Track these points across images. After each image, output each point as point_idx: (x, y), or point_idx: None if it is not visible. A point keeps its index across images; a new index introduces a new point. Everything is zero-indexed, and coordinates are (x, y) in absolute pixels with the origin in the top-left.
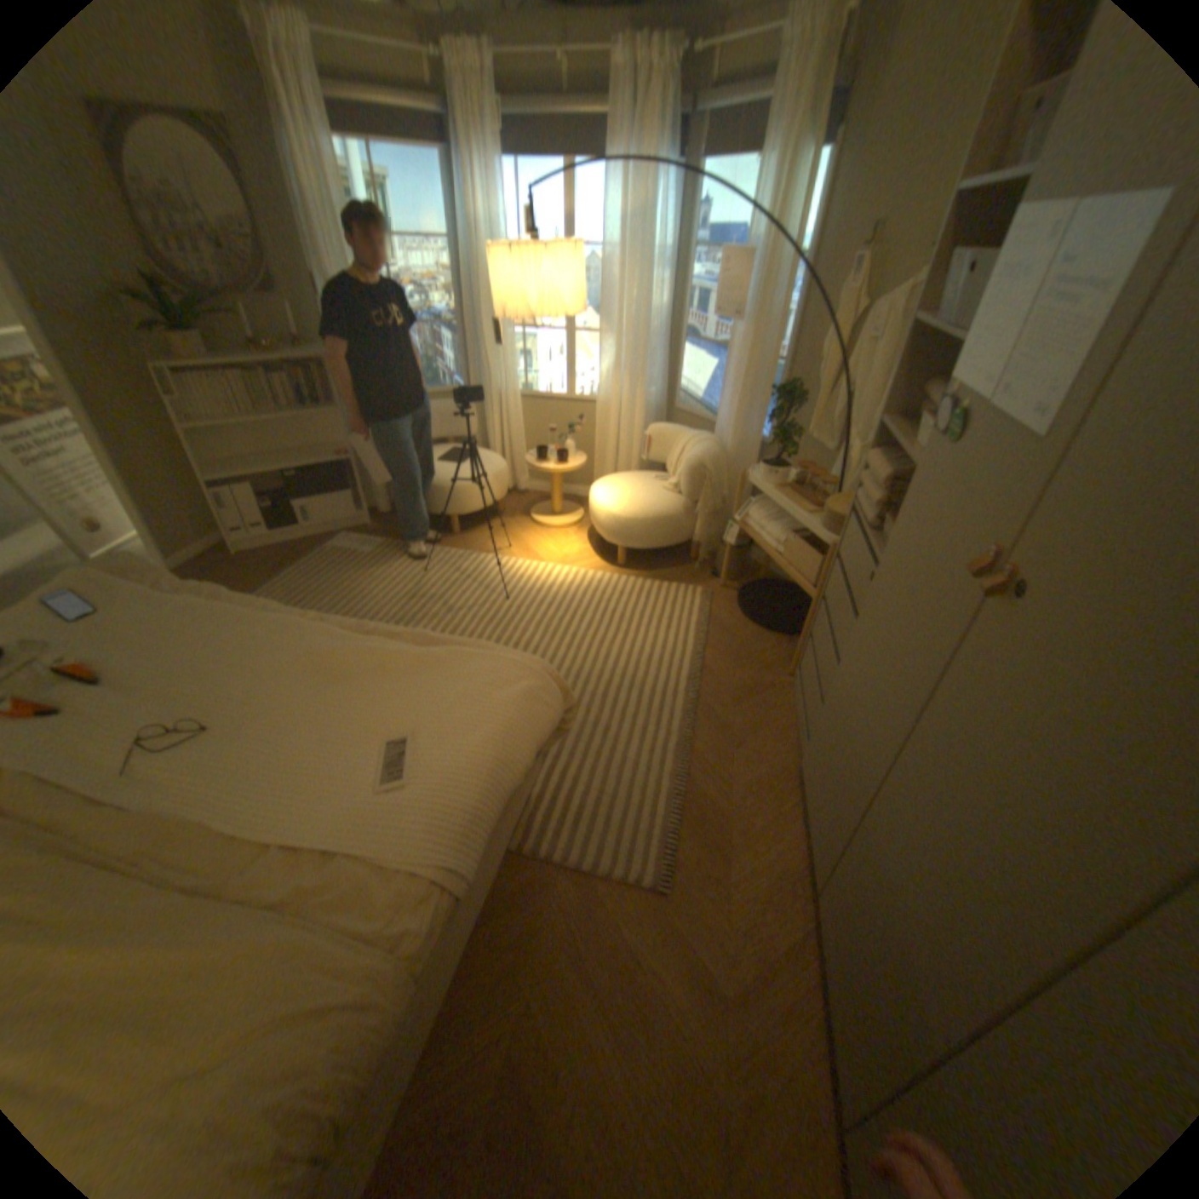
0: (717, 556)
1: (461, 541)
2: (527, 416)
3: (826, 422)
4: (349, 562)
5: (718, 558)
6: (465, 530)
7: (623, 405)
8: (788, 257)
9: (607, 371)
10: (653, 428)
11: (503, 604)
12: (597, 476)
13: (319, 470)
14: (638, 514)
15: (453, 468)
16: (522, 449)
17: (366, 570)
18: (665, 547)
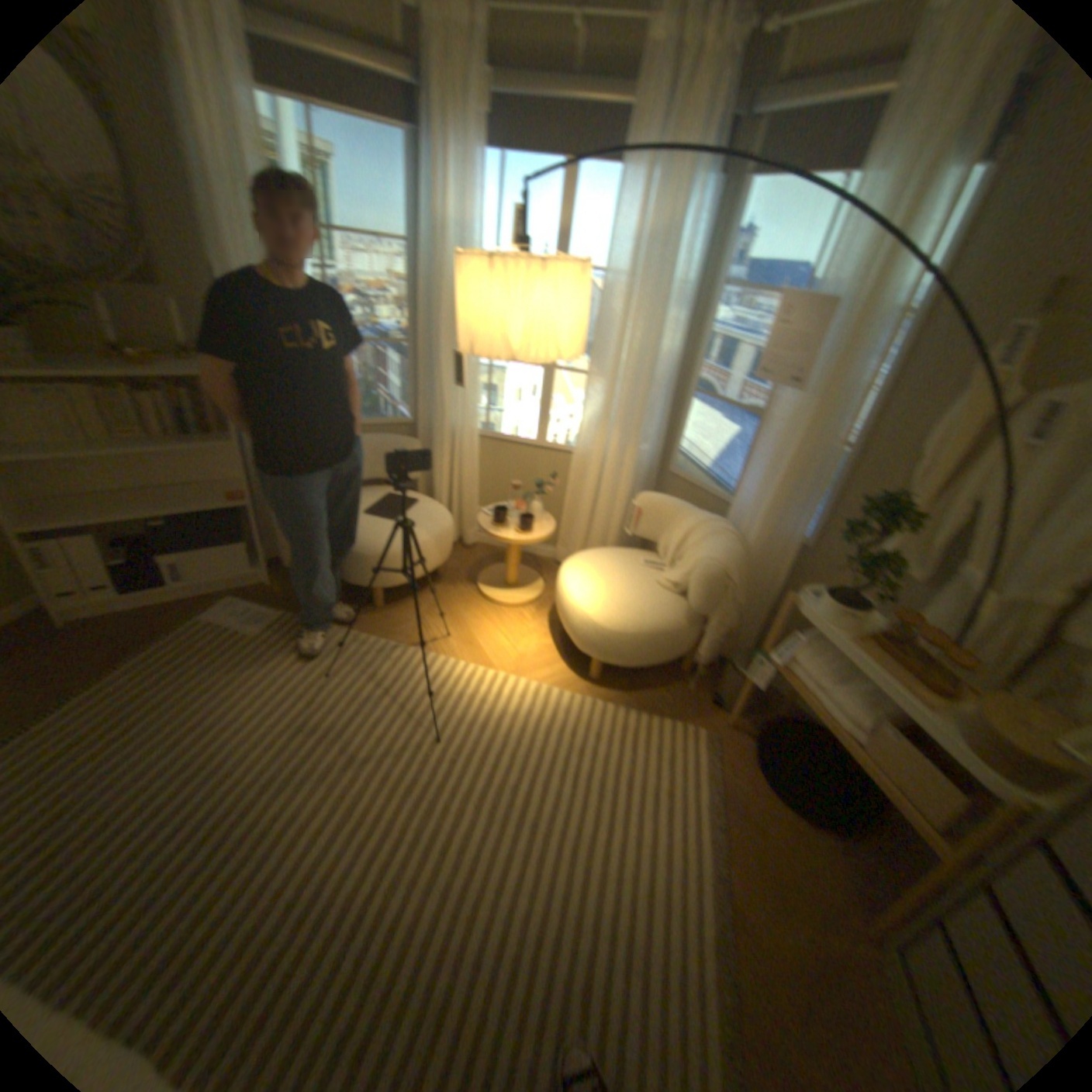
0: (725, 681)
1: (384, 617)
2: (484, 457)
3: (919, 541)
4: (221, 648)
5: (727, 685)
6: (391, 597)
7: (605, 461)
8: (888, 311)
9: (591, 418)
10: (645, 497)
11: (431, 749)
12: (563, 536)
13: (200, 514)
14: (629, 623)
15: (383, 523)
16: (473, 496)
17: (242, 665)
18: (658, 664)
